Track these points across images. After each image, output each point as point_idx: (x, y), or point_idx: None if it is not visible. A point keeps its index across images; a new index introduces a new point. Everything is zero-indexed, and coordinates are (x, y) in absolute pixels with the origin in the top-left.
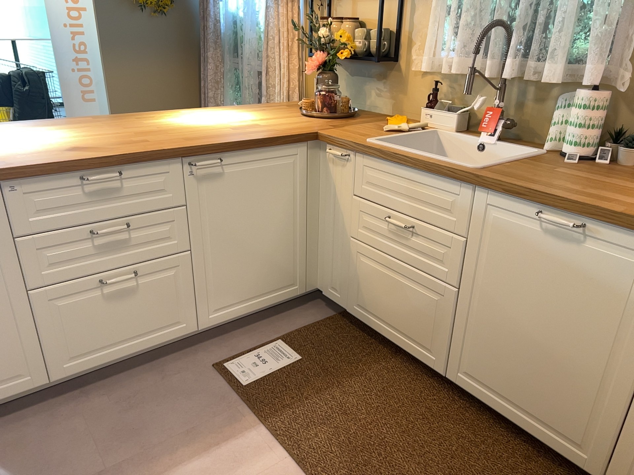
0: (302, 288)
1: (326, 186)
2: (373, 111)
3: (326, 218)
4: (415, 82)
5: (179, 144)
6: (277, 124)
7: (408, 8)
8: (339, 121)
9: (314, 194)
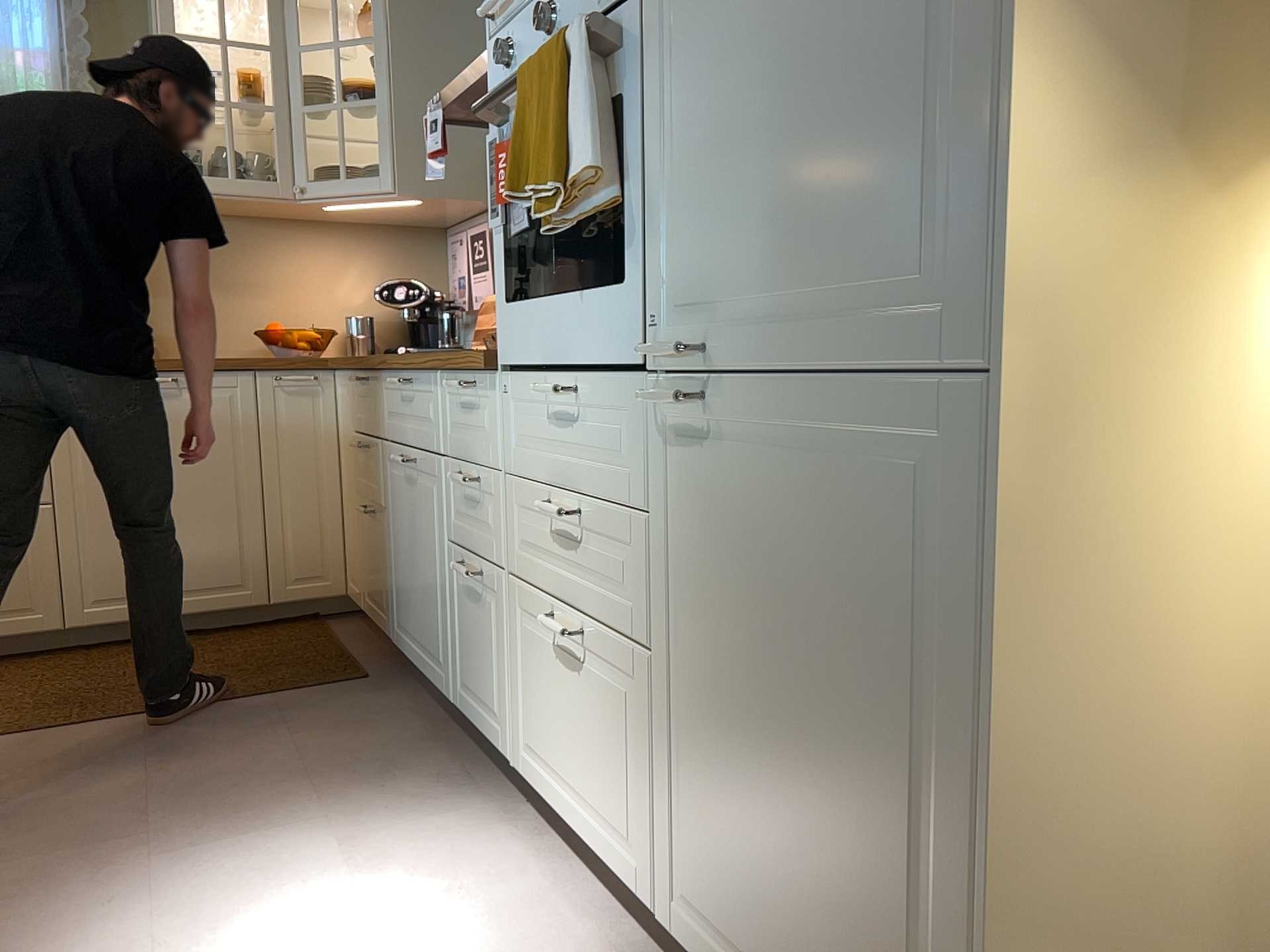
0: None
1: None
2: None
3: None
4: None
5: None
6: None
7: None
8: None
9: None
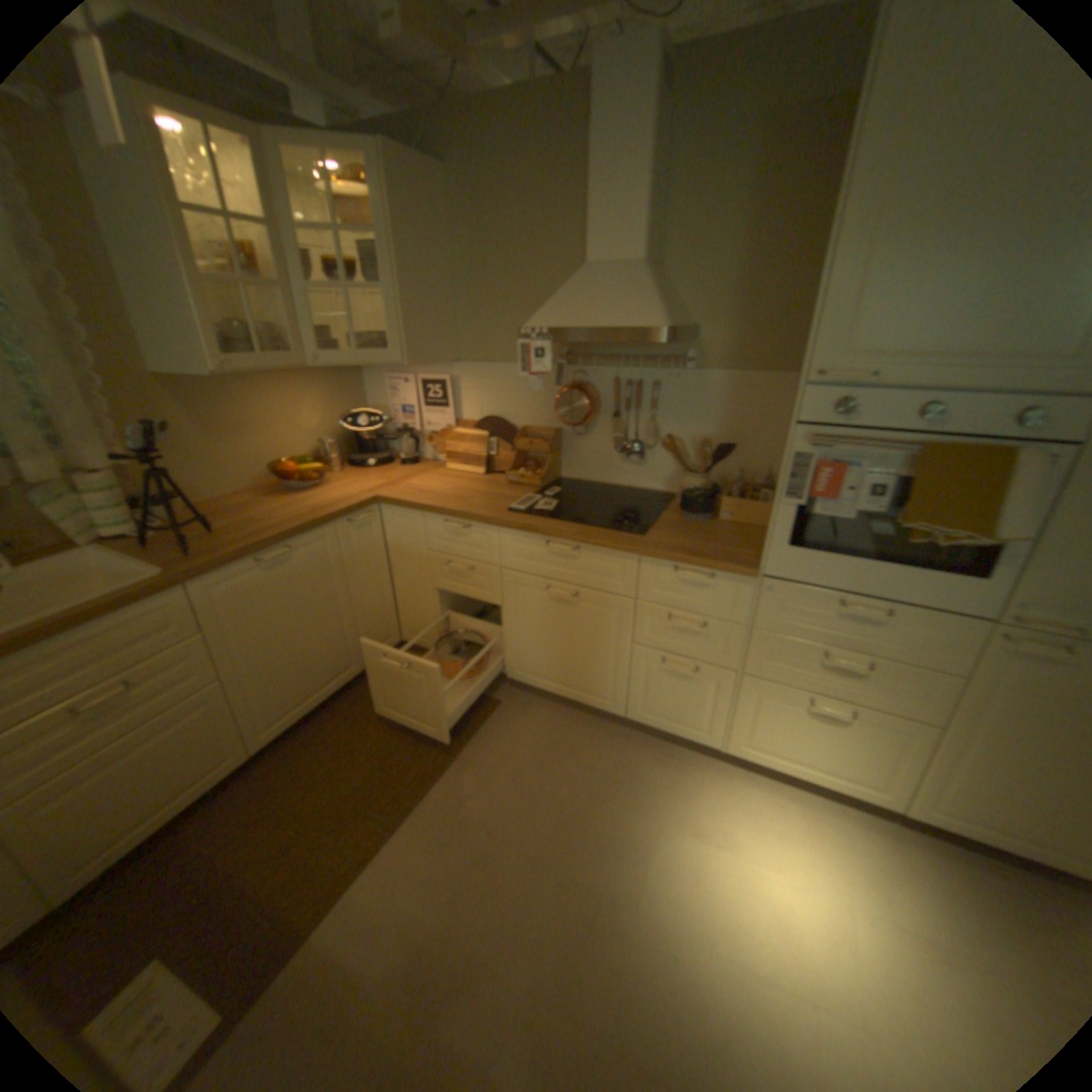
0: None
1: None
2: None
3: None
4: None
5: None
6: None
7: None
8: None
9: None
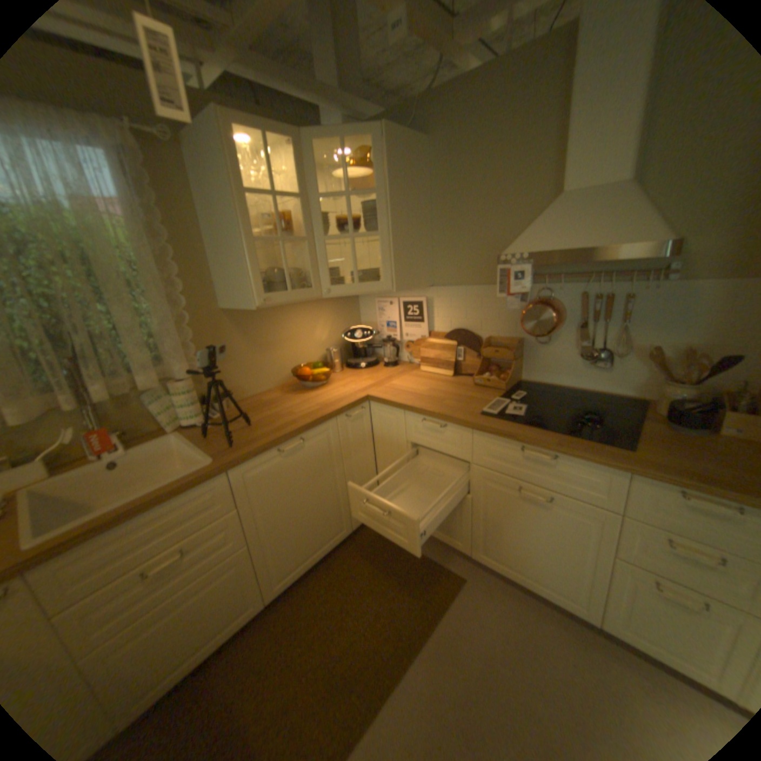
0: None
1: None
2: None
3: None
4: None
5: None
6: None
7: None
8: None
9: None
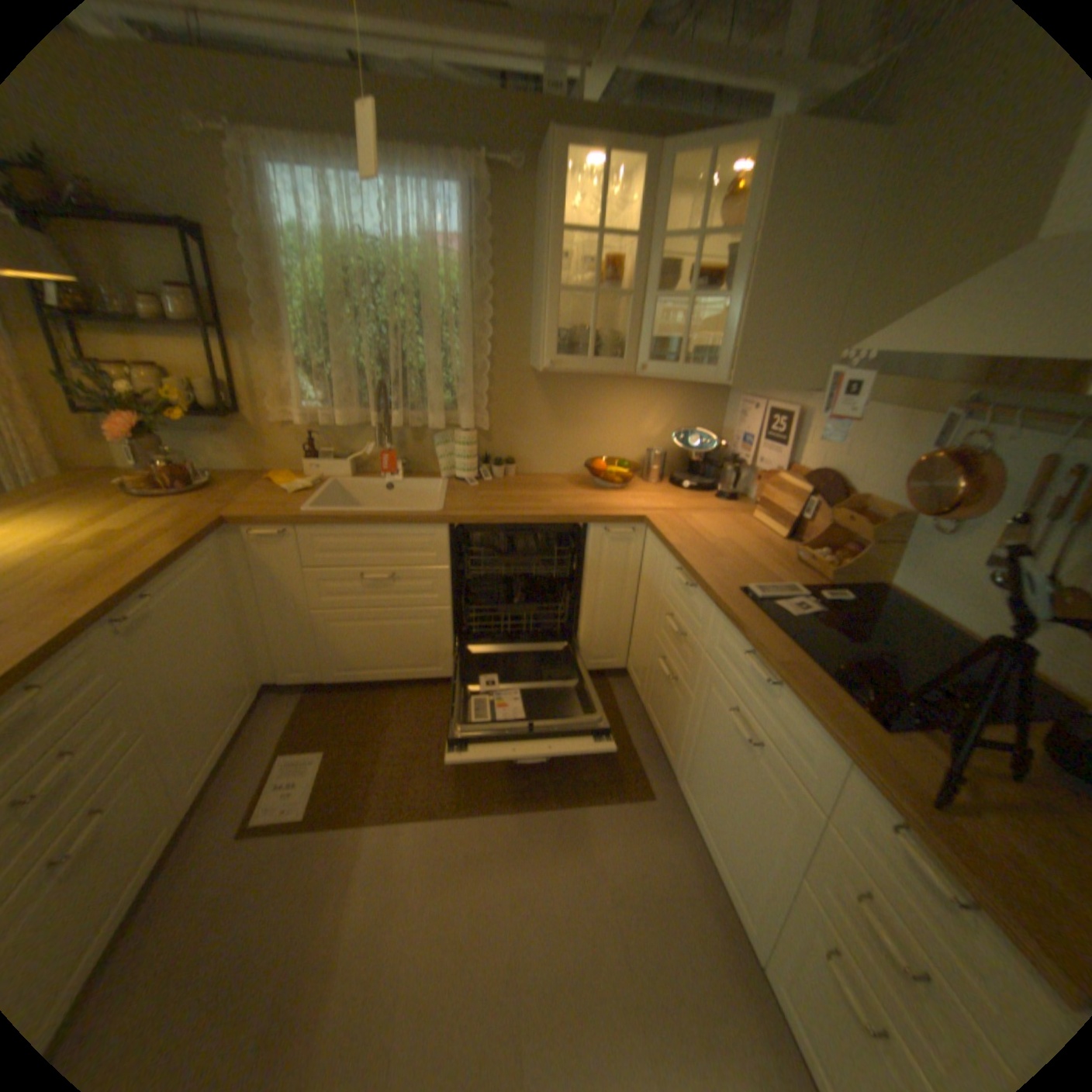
0: (253, 695)
1: (248, 572)
2: (216, 470)
3: (262, 606)
4: (274, 433)
5: (81, 603)
6: (141, 523)
7: (239, 355)
8: (210, 495)
9: (233, 587)
